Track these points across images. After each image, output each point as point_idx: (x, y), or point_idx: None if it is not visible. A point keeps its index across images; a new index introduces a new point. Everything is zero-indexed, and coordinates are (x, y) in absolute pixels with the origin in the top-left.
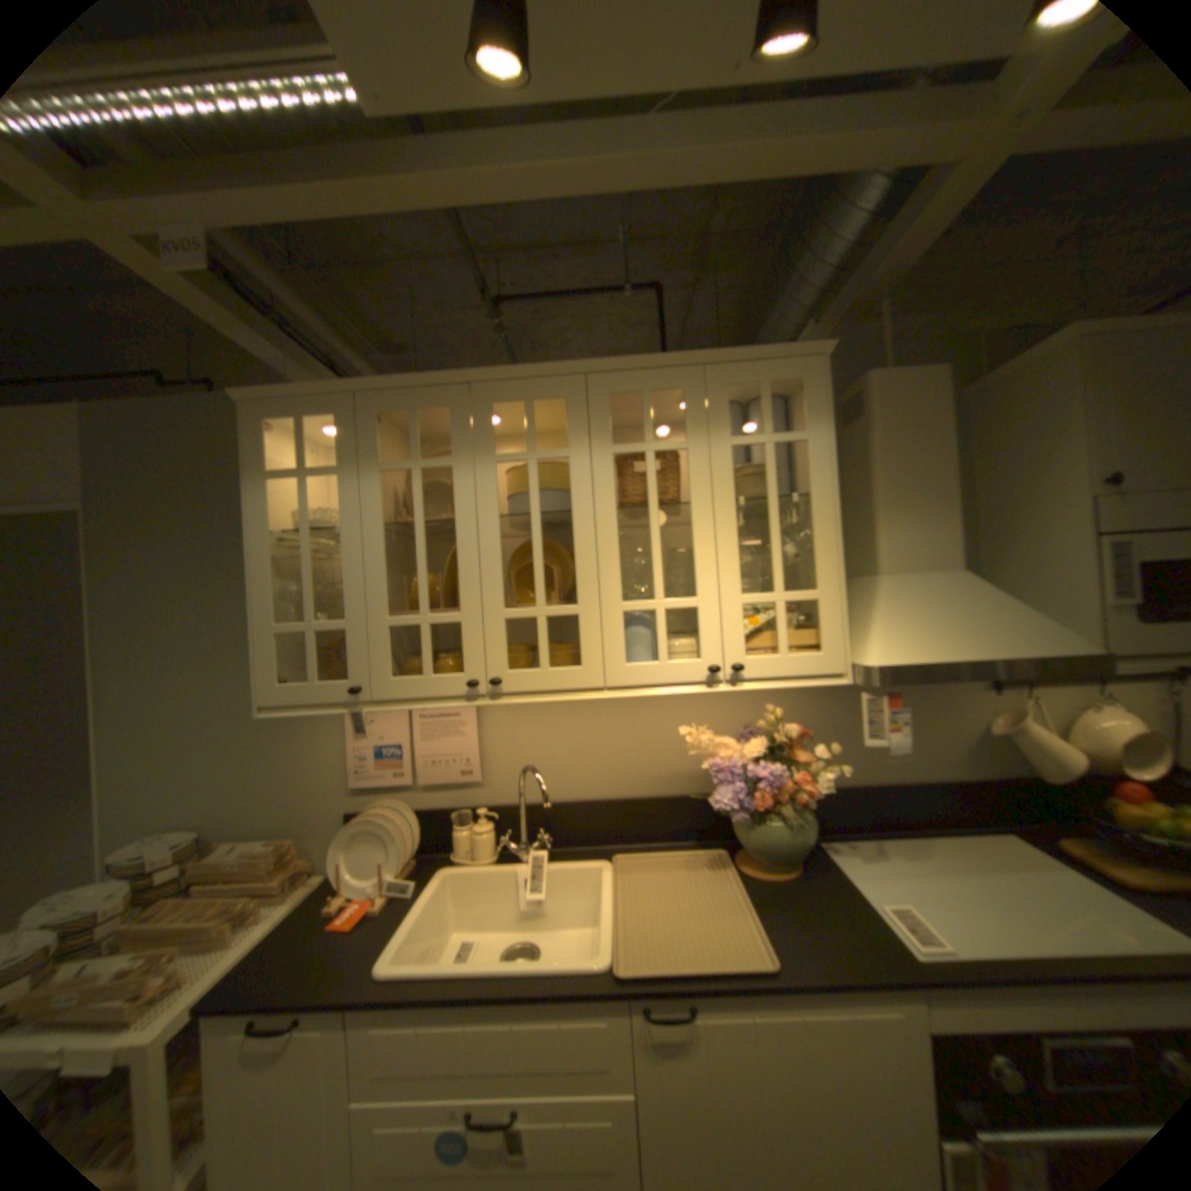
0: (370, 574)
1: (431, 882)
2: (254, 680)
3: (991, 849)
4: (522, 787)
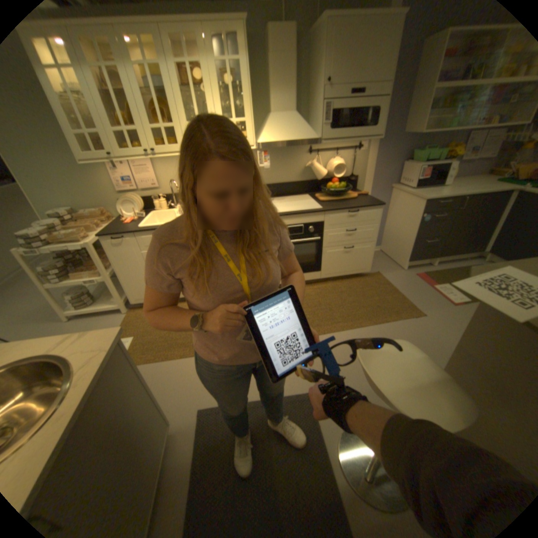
0: (100, 112)
1: (150, 214)
2: (73, 151)
3: (301, 198)
4: (171, 187)
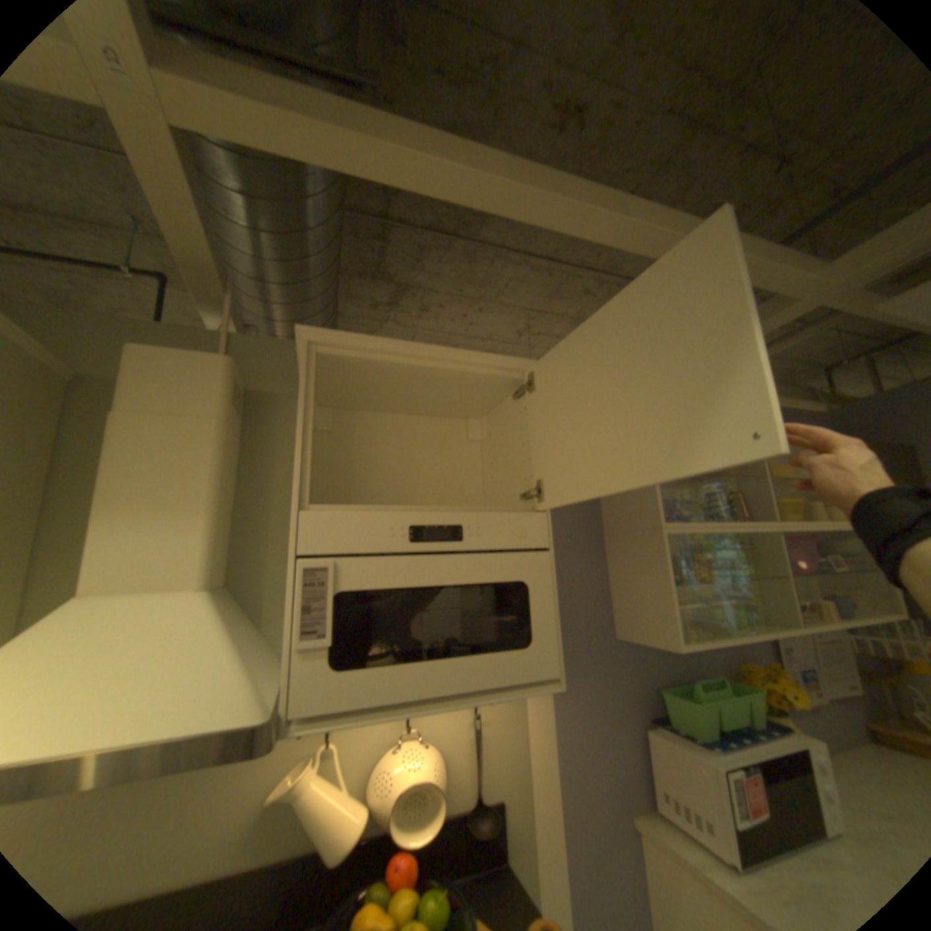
0: None
1: None
2: None
3: None
4: None
